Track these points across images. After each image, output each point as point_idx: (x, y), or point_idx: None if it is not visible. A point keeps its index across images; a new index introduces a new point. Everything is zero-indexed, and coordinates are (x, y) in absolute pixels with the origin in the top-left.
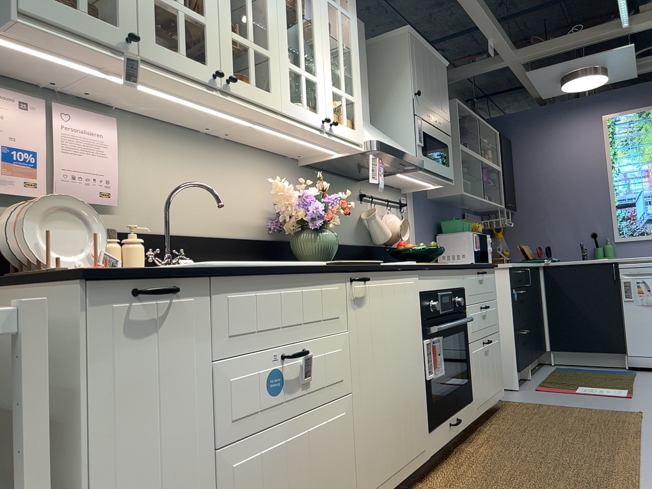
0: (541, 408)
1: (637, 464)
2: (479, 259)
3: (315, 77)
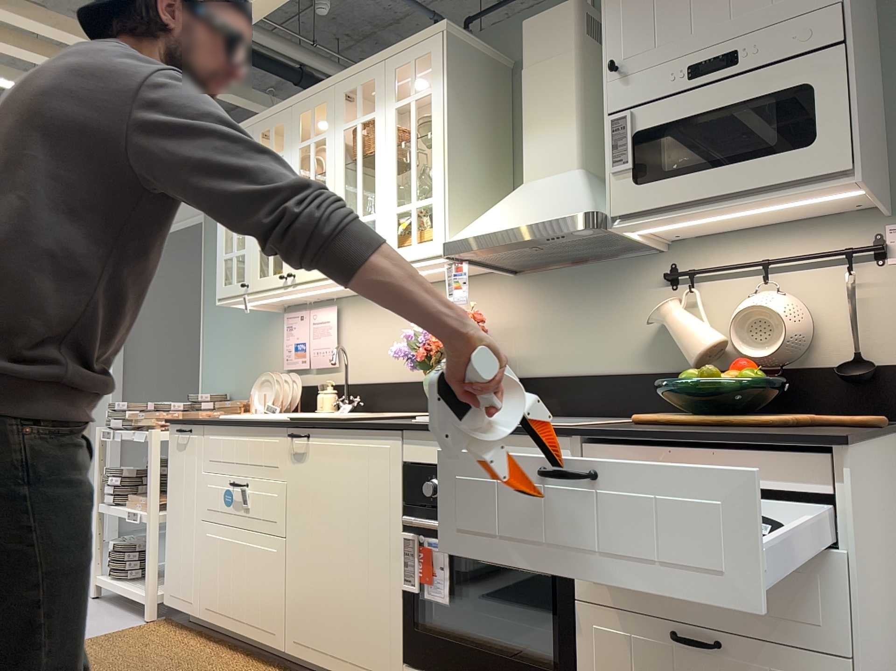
0: None
1: None
2: None
3: (371, 214)
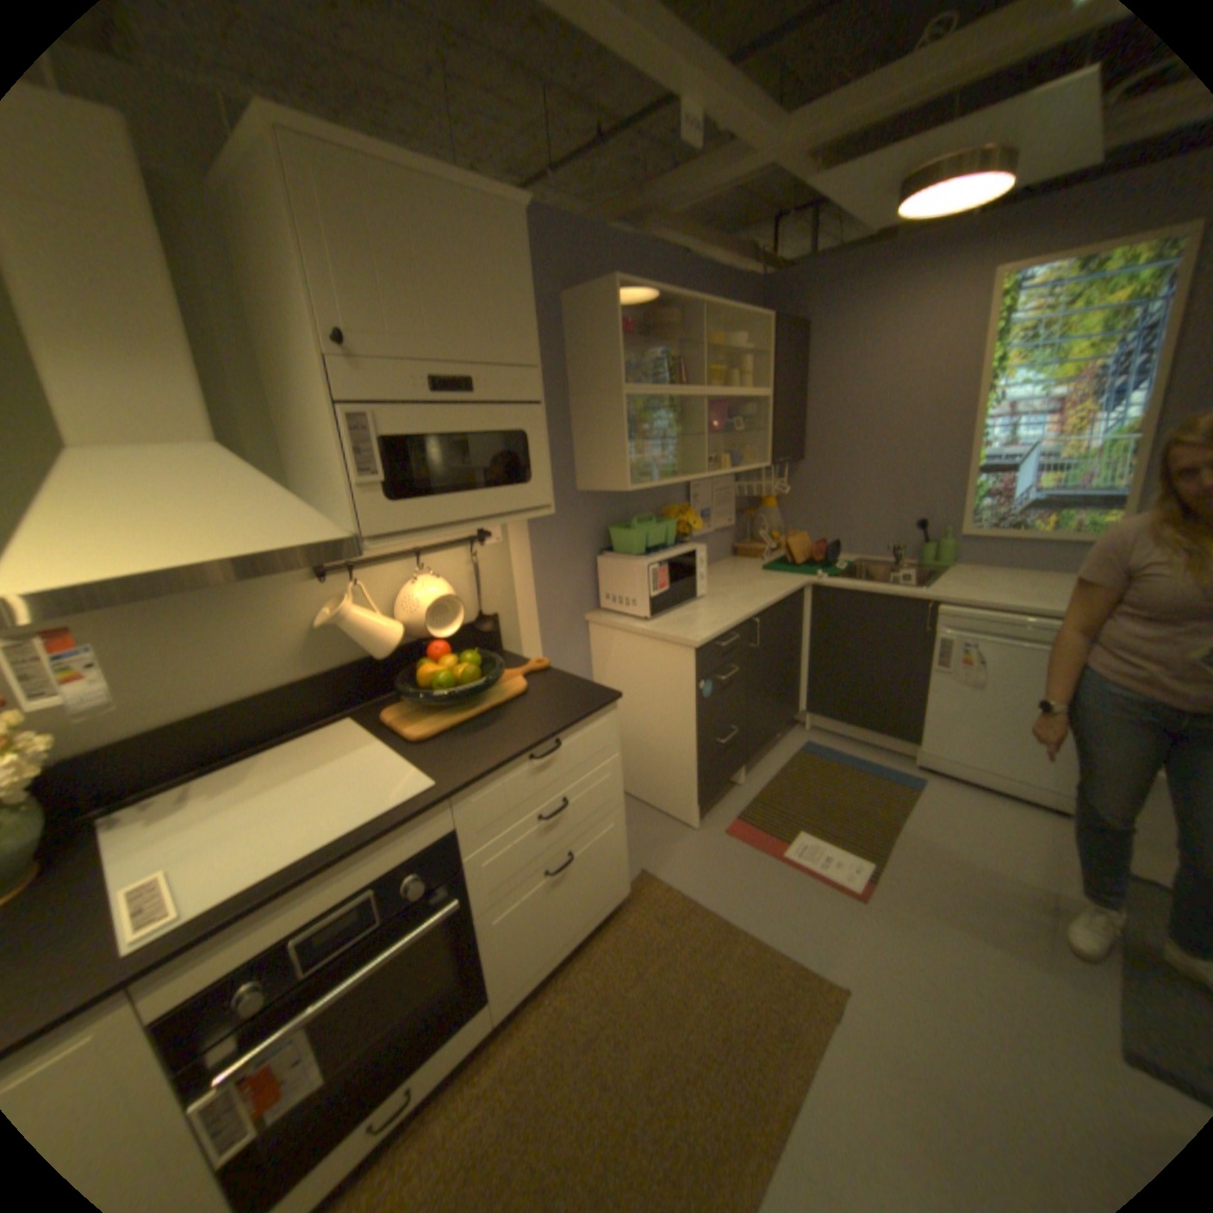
0: (684, 927)
1: None
2: (661, 607)
3: None
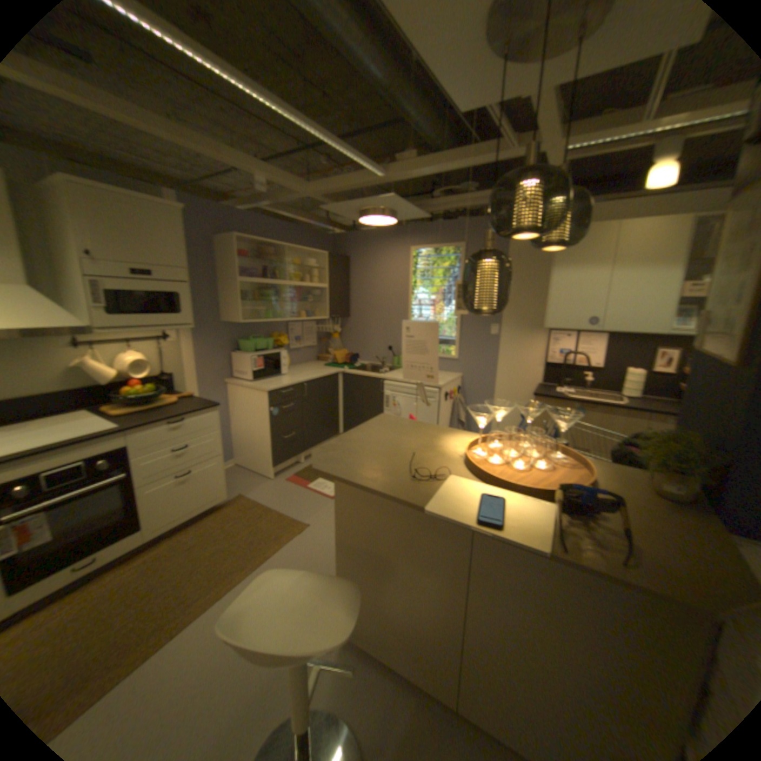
0: (251, 511)
1: (198, 616)
2: (261, 376)
3: None
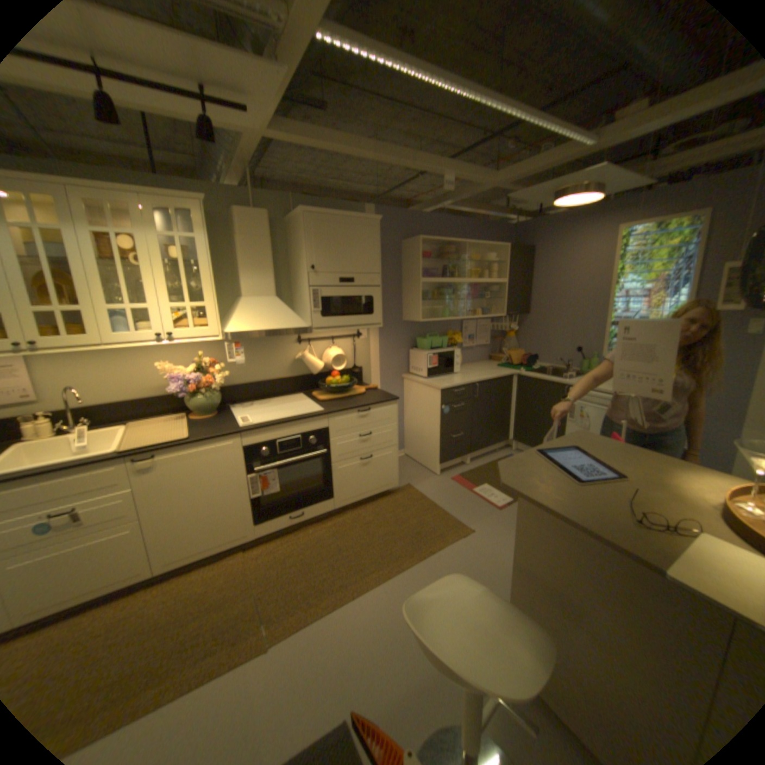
0: (417, 503)
1: (372, 587)
2: (433, 374)
3: (144, 305)
